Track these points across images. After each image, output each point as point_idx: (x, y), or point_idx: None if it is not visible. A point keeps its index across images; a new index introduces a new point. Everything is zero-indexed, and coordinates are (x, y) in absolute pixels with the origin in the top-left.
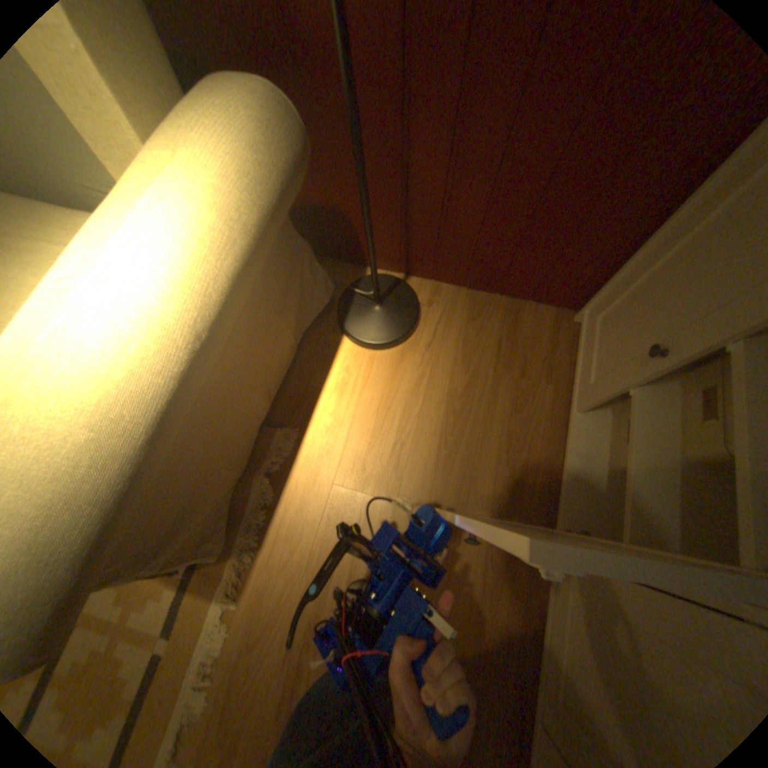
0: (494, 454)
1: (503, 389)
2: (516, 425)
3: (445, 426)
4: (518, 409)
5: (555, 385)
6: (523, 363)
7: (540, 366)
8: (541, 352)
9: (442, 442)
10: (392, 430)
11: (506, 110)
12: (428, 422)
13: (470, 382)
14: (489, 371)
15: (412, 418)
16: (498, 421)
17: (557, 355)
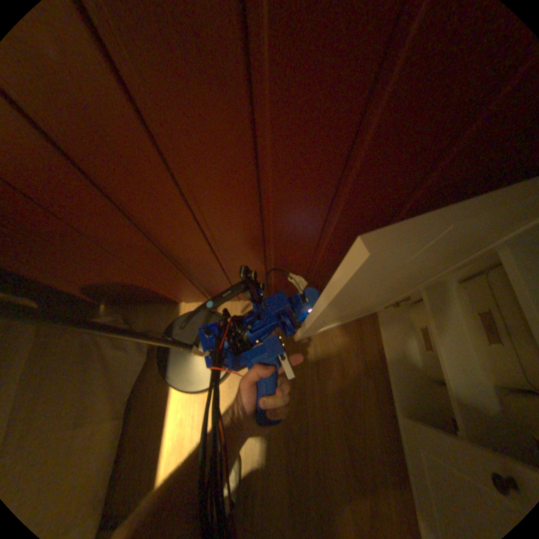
0: (342, 476)
1: (331, 398)
2: (352, 434)
3: (289, 459)
4: (349, 415)
5: (374, 378)
6: (341, 364)
7: (355, 363)
8: (352, 347)
9: (290, 480)
10: (239, 484)
11: (250, 215)
12: (272, 460)
13: (300, 400)
14: (313, 382)
15: (256, 461)
16: (336, 435)
17: (367, 346)
